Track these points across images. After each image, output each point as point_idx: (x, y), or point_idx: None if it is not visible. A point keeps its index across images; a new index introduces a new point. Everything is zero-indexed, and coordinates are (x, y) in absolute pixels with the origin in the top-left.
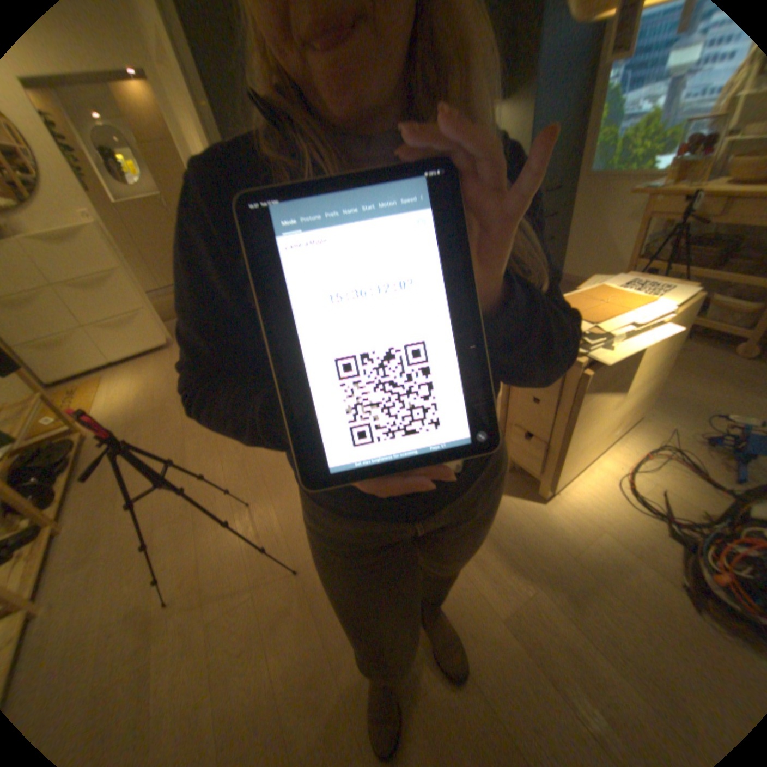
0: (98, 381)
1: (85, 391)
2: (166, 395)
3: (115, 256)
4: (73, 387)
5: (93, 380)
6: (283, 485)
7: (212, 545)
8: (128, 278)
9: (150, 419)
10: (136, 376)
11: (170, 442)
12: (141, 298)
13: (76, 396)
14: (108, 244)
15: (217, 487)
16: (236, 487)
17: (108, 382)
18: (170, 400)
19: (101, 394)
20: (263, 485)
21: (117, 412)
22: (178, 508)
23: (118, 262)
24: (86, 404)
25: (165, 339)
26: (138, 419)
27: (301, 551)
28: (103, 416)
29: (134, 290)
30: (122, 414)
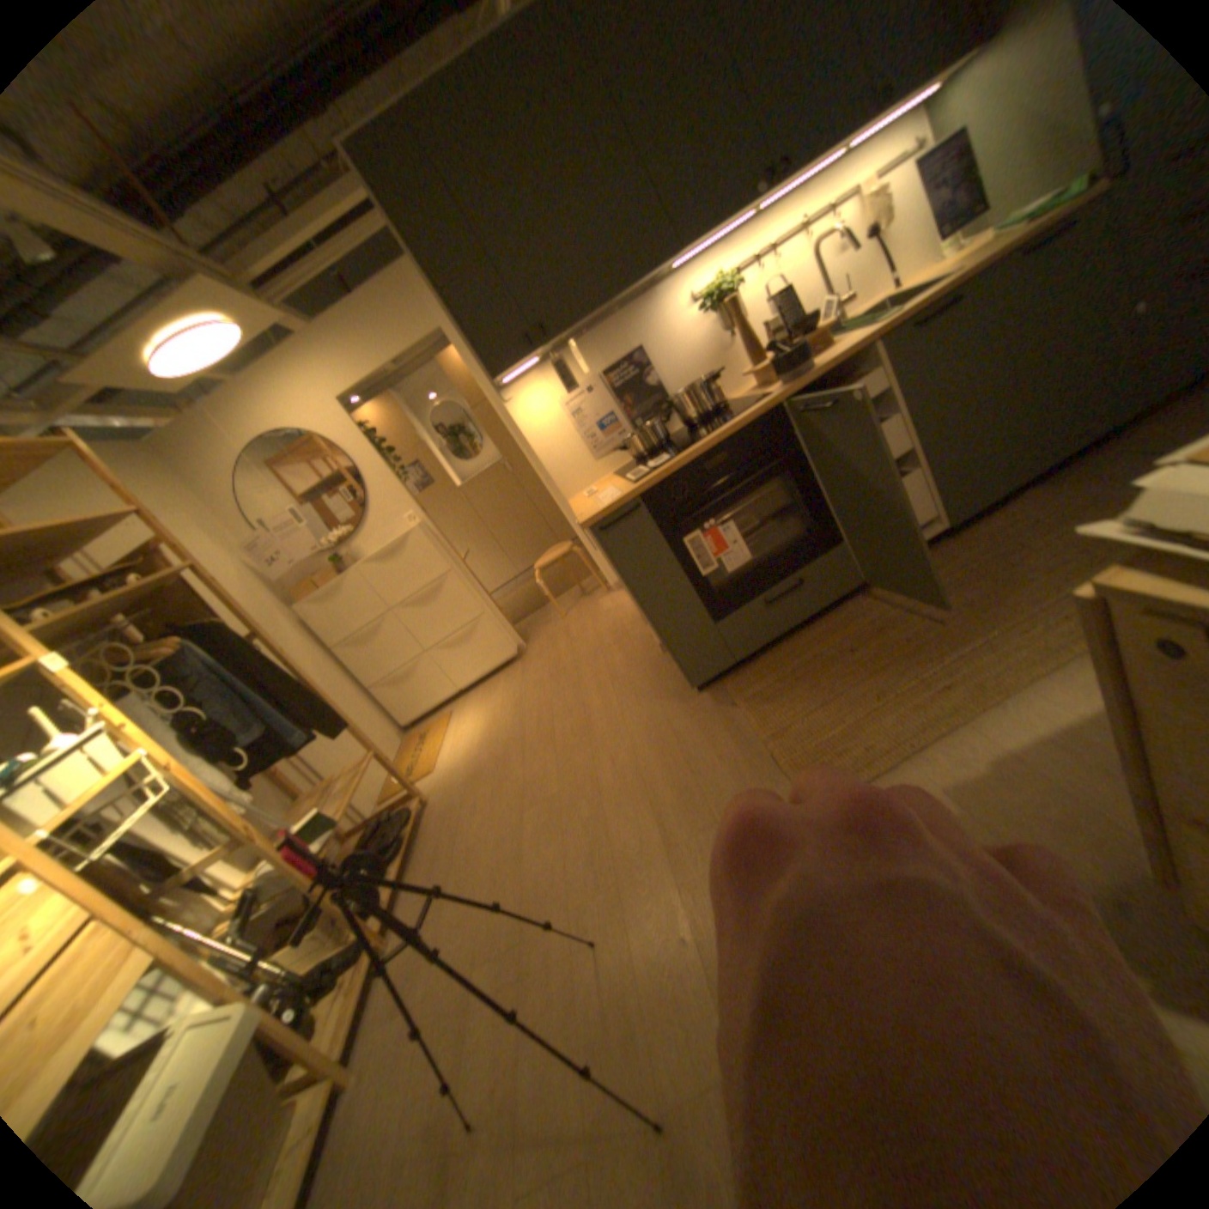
0: (448, 715)
1: (434, 731)
2: (510, 731)
3: (446, 554)
4: (425, 726)
5: (444, 713)
6: (646, 908)
7: (537, 1016)
8: (463, 577)
9: (490, 771)
10: (484, 704)
11: (506, 809)
12: (481, 598)
13: (426, 739)
14: (438, 542)
15: (554, 898)
16: (578, 903)
17: (457, 715)
18: (513, 739)
19: (448, 733)
20: (617, 902)
21: (459, 760)
22: (503, 931)
23: (450, 561)
24: (433, 750)
25: (515, 645)
26: (477, 772)
27: (670, 1071)
28: (446, 767)
29: (471, 591)
30: (463, 763)
